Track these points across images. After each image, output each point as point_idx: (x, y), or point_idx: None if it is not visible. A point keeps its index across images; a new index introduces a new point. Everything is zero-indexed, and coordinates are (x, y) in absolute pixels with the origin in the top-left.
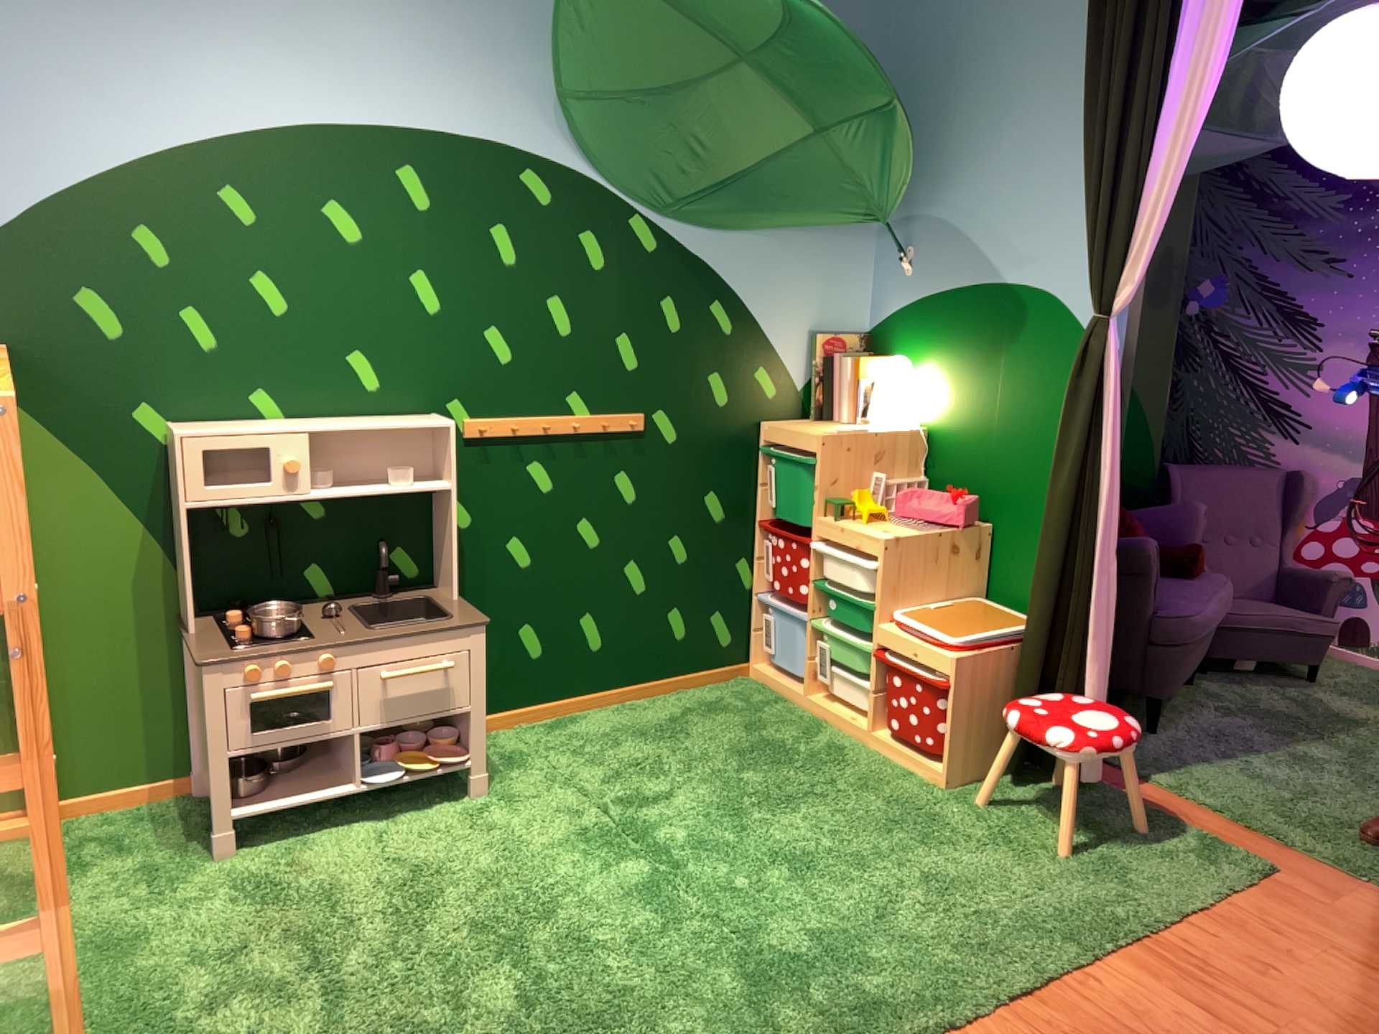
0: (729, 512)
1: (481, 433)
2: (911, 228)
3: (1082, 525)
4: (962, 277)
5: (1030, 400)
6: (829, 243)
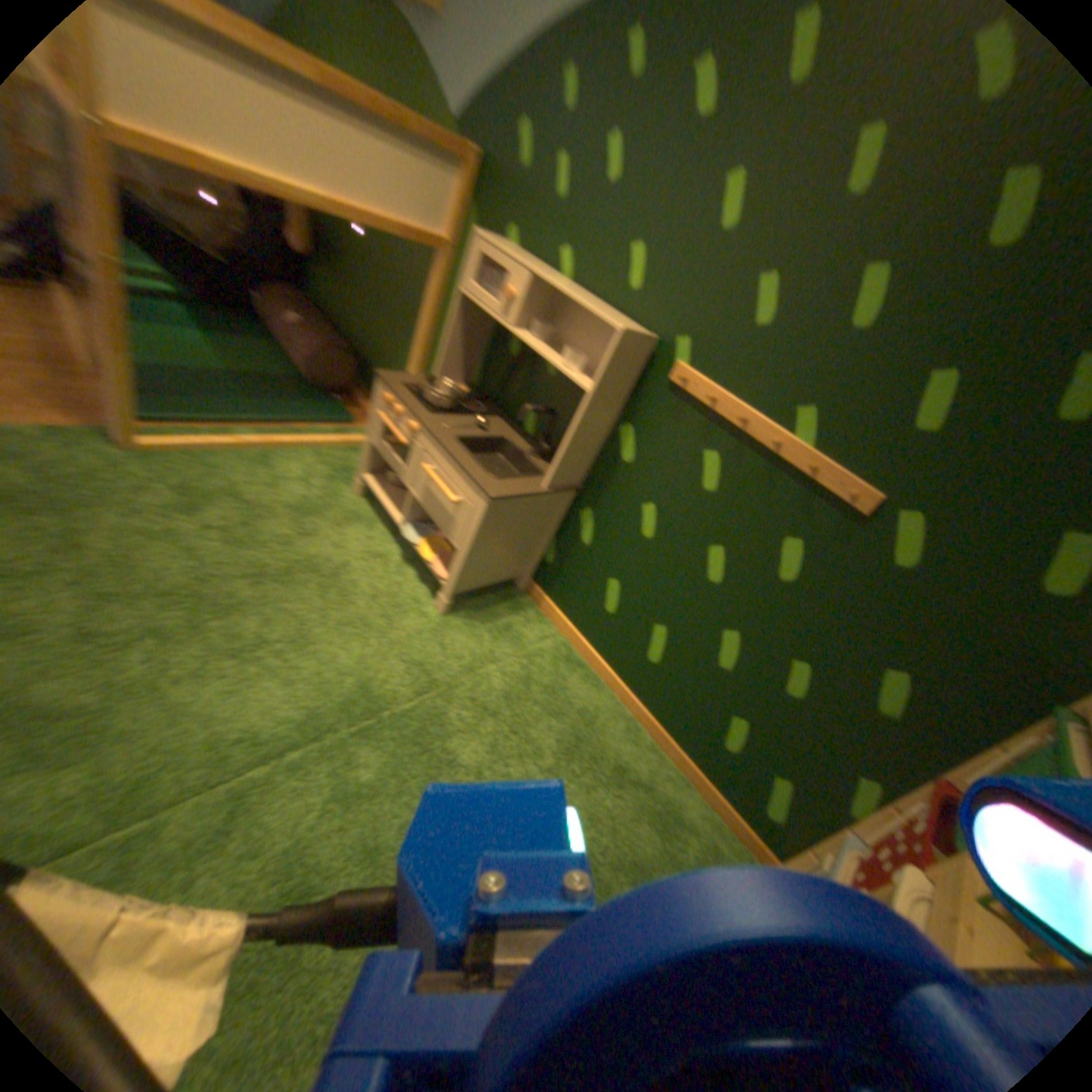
0: (915, 722)
1: (683, 380)
2: None
3: None
4: None
5: None
6: None
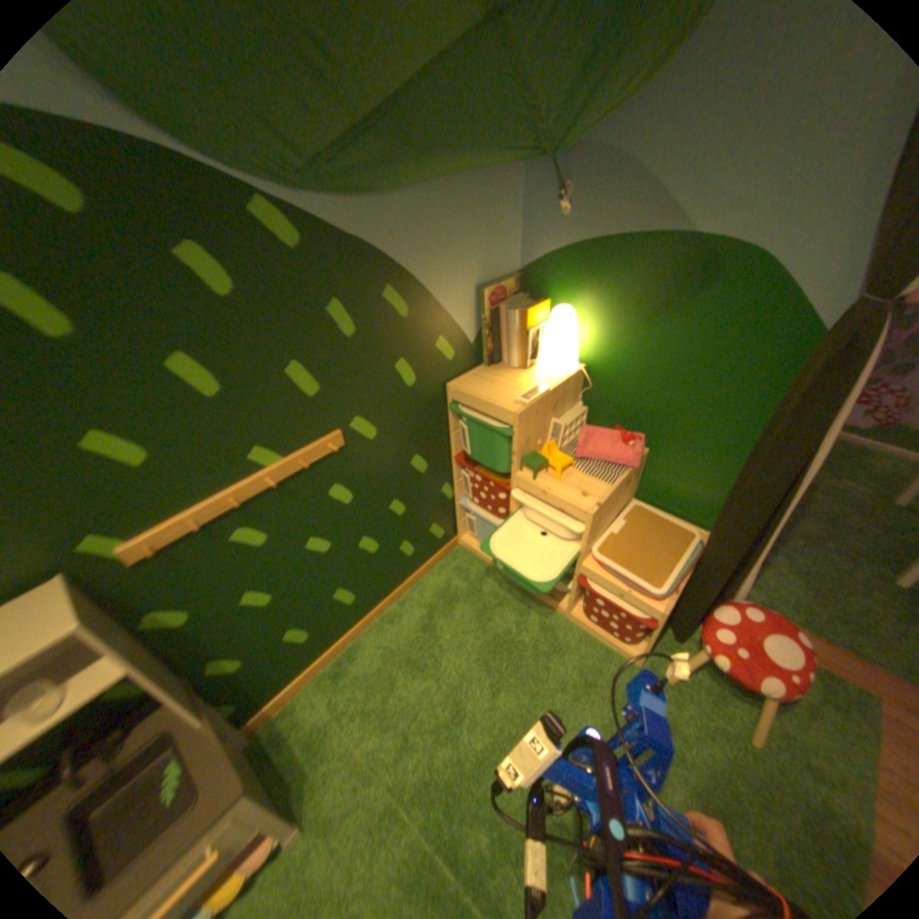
0: (433, 460)
1: (148, 549)
2: (580, 151)
3: (794, 497)
4: (649, 215)
5: (724, 356)
6: (492, 179)
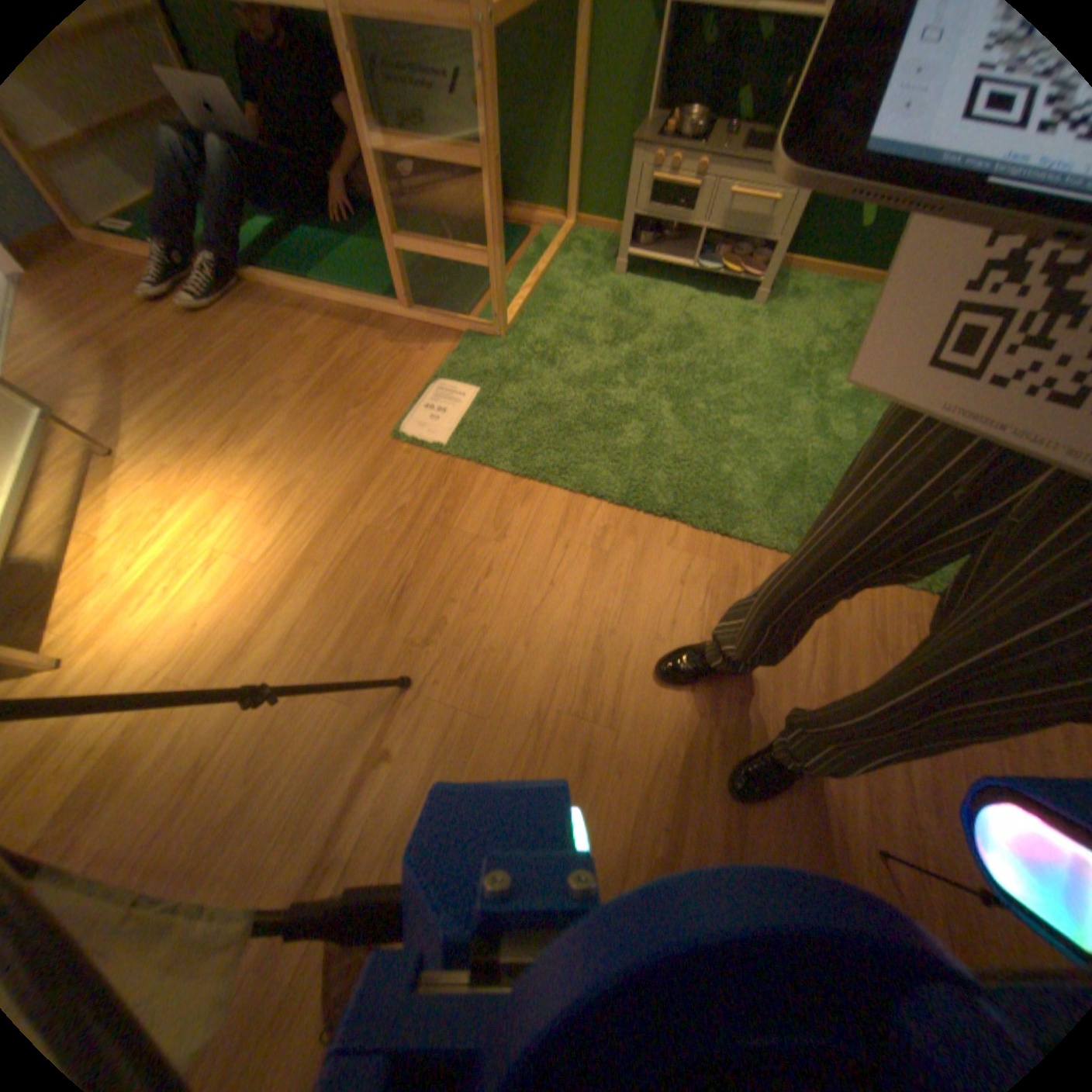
0: None
1: None
2: None
3: None
4: None
5: None
6: None
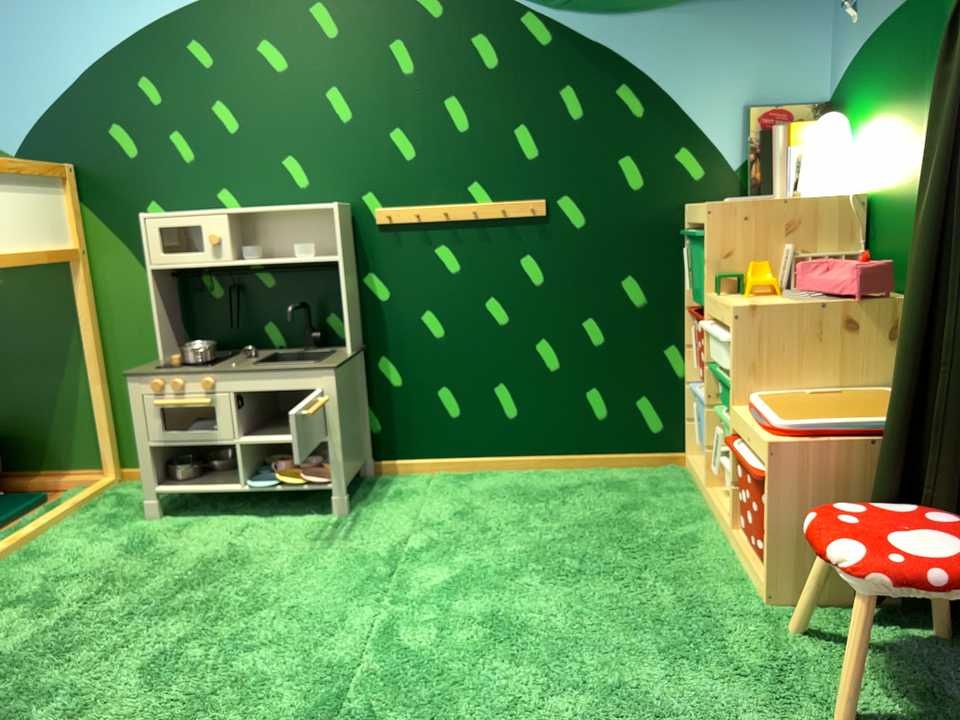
0: (653, 297)
1: (385, 217)
2: None
3: None
4: None
5: None
6: (769, 2)
